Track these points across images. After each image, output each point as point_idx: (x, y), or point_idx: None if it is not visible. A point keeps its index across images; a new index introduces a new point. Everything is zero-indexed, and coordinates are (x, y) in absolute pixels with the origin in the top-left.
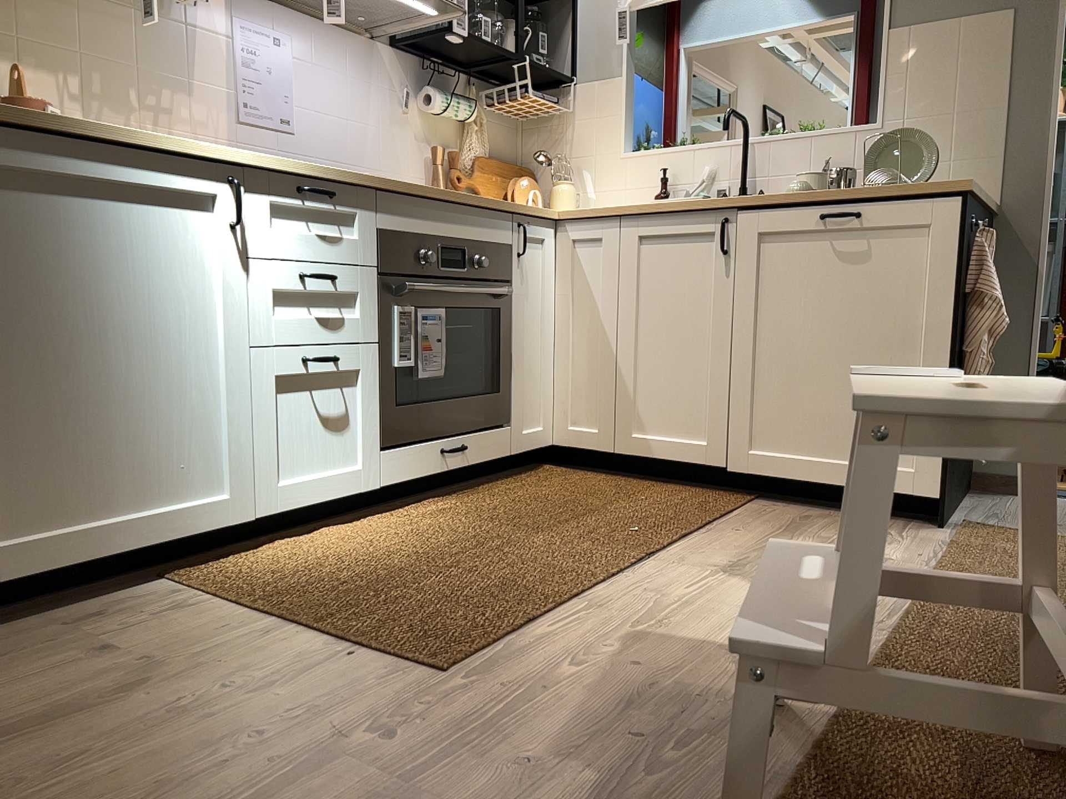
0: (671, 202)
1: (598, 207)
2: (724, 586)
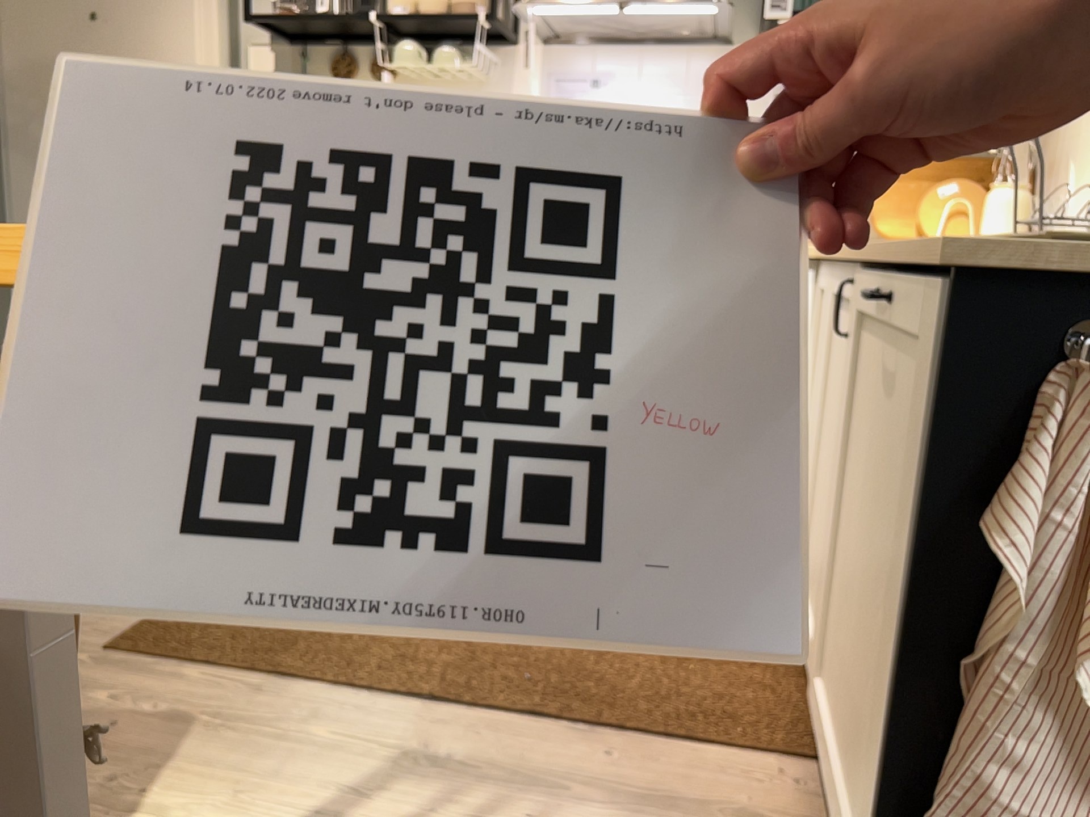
0: None
1: None
2: (357, 760)
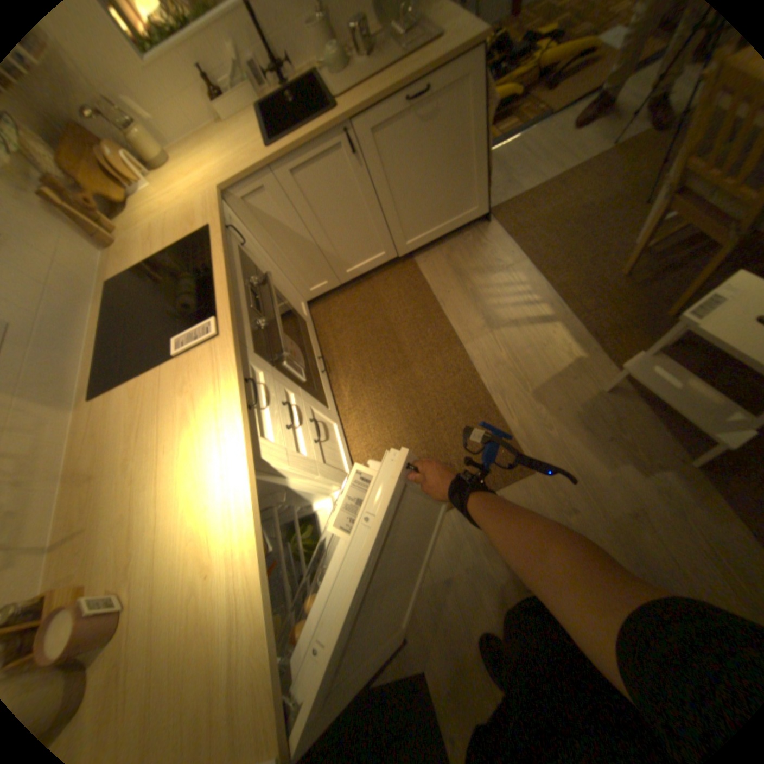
0: (295, 135)
1: (241, 166)
2: (504, 337)
